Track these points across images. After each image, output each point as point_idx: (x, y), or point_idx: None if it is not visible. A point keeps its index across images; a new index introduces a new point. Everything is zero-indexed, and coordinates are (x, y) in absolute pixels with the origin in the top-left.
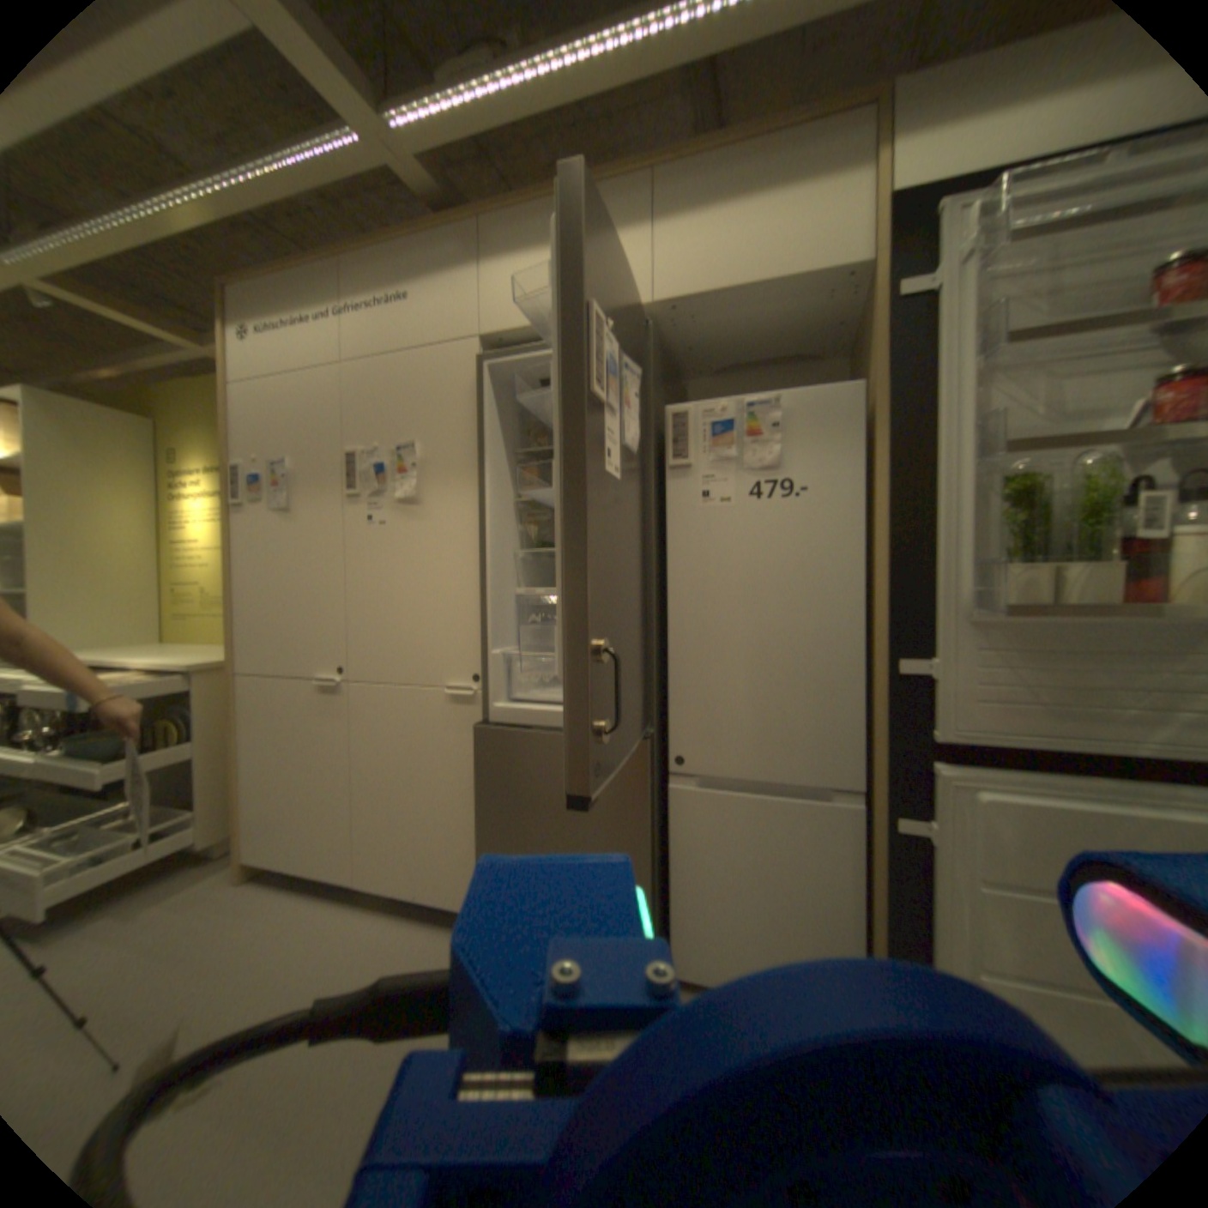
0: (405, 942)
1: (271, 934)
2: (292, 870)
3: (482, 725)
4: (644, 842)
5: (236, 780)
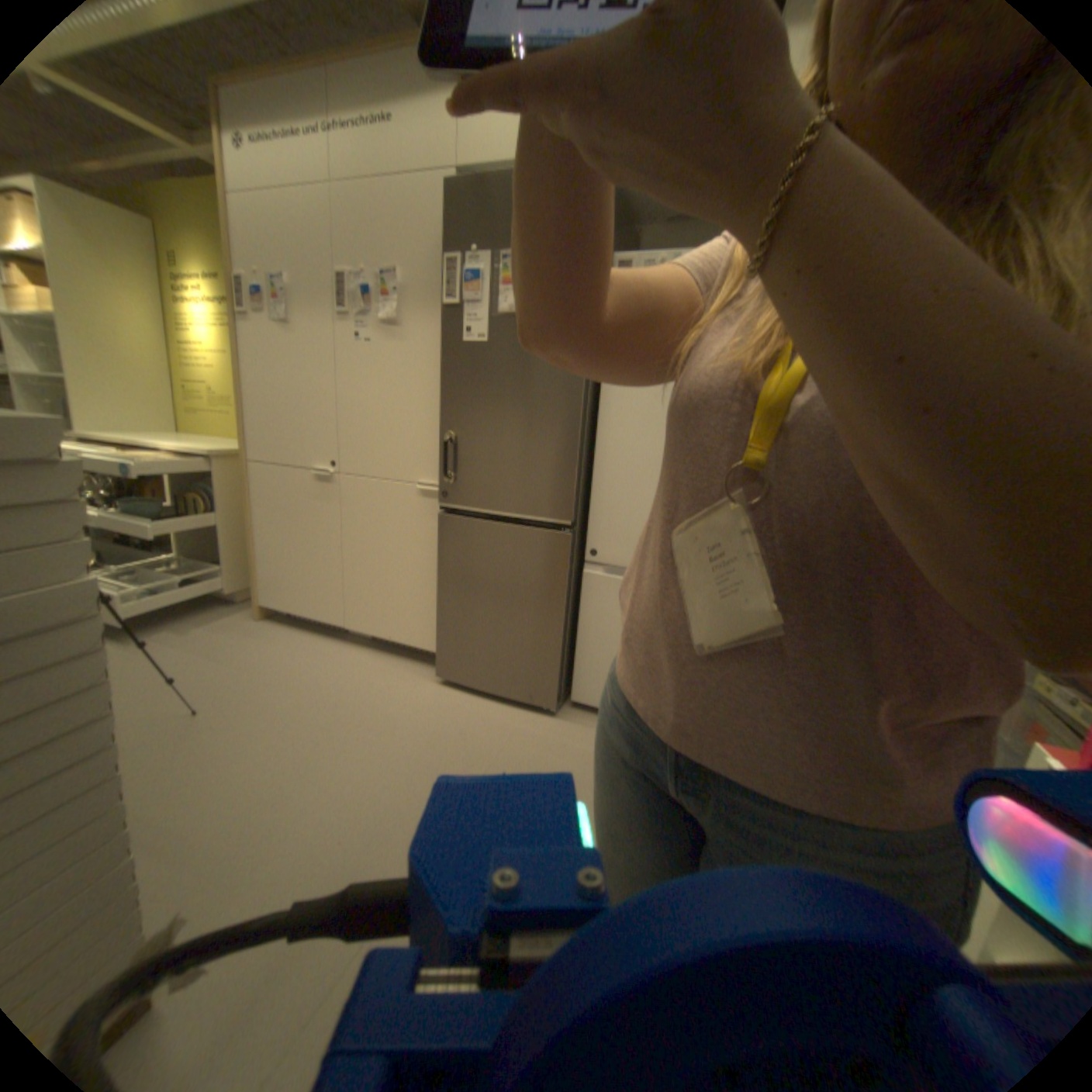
0: (383, 665)
1: (286, 652)
2: (298, 613)
3: (444, 514)
4: (559, 607)
5: (251, 543)
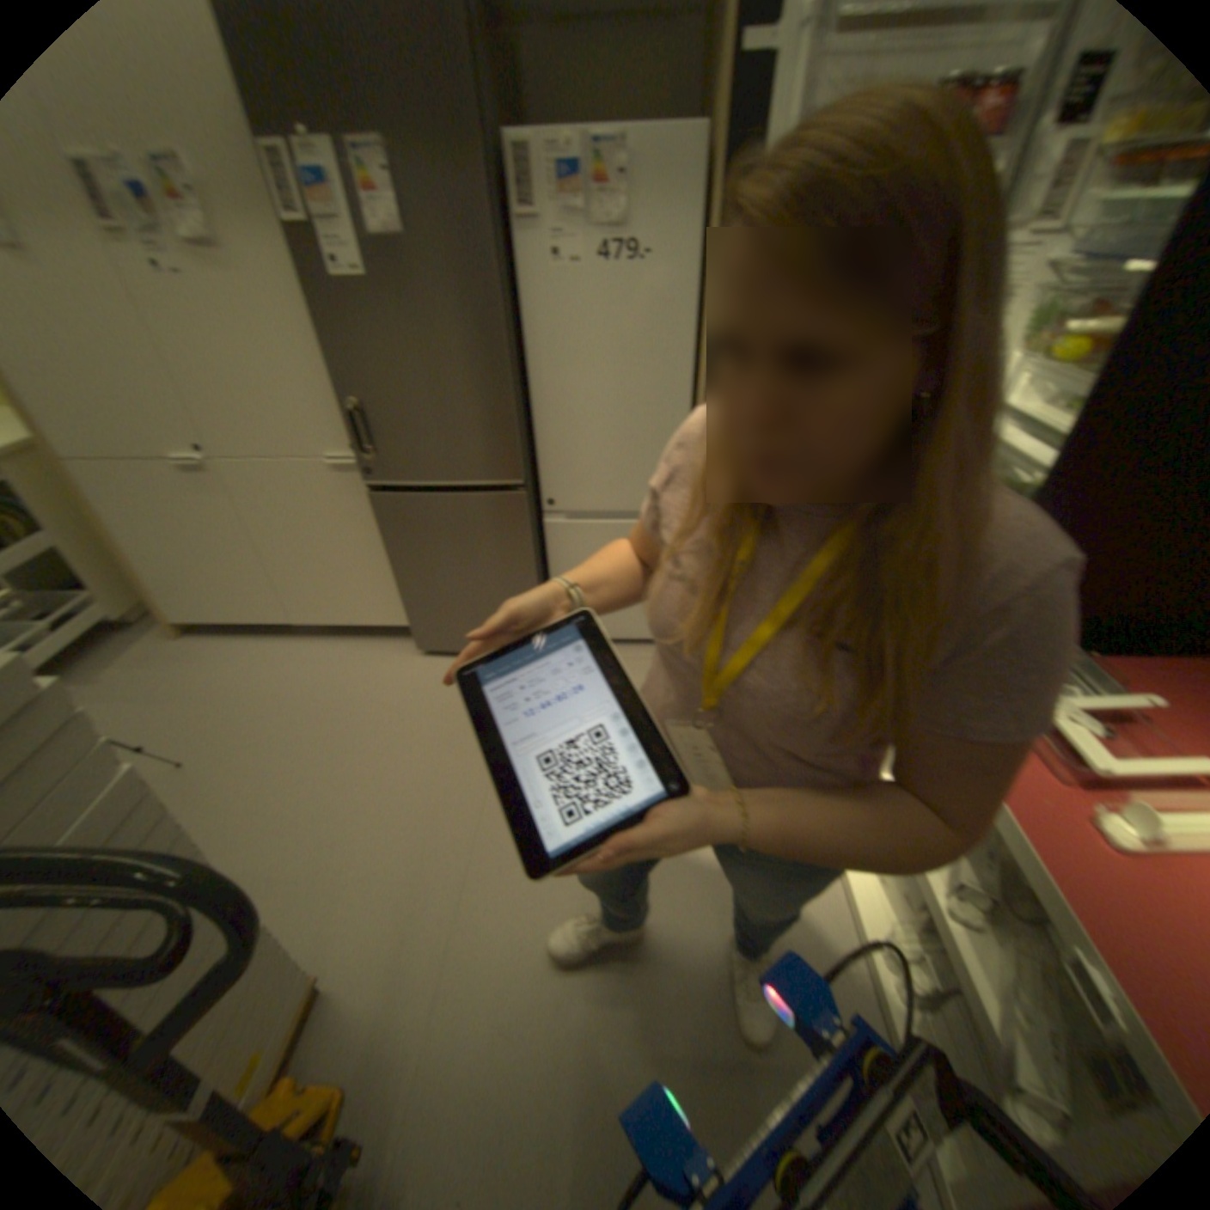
0: (357, 652)
1: (240, 667)
2: (230, 621)
3: (378, 493)
4: (532, 565)
5: (129, 559)
